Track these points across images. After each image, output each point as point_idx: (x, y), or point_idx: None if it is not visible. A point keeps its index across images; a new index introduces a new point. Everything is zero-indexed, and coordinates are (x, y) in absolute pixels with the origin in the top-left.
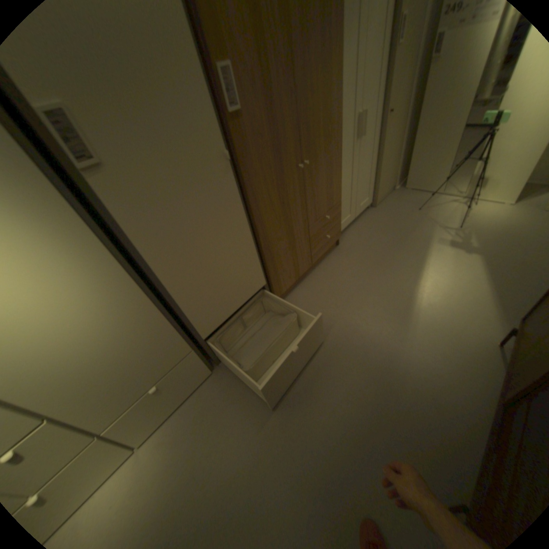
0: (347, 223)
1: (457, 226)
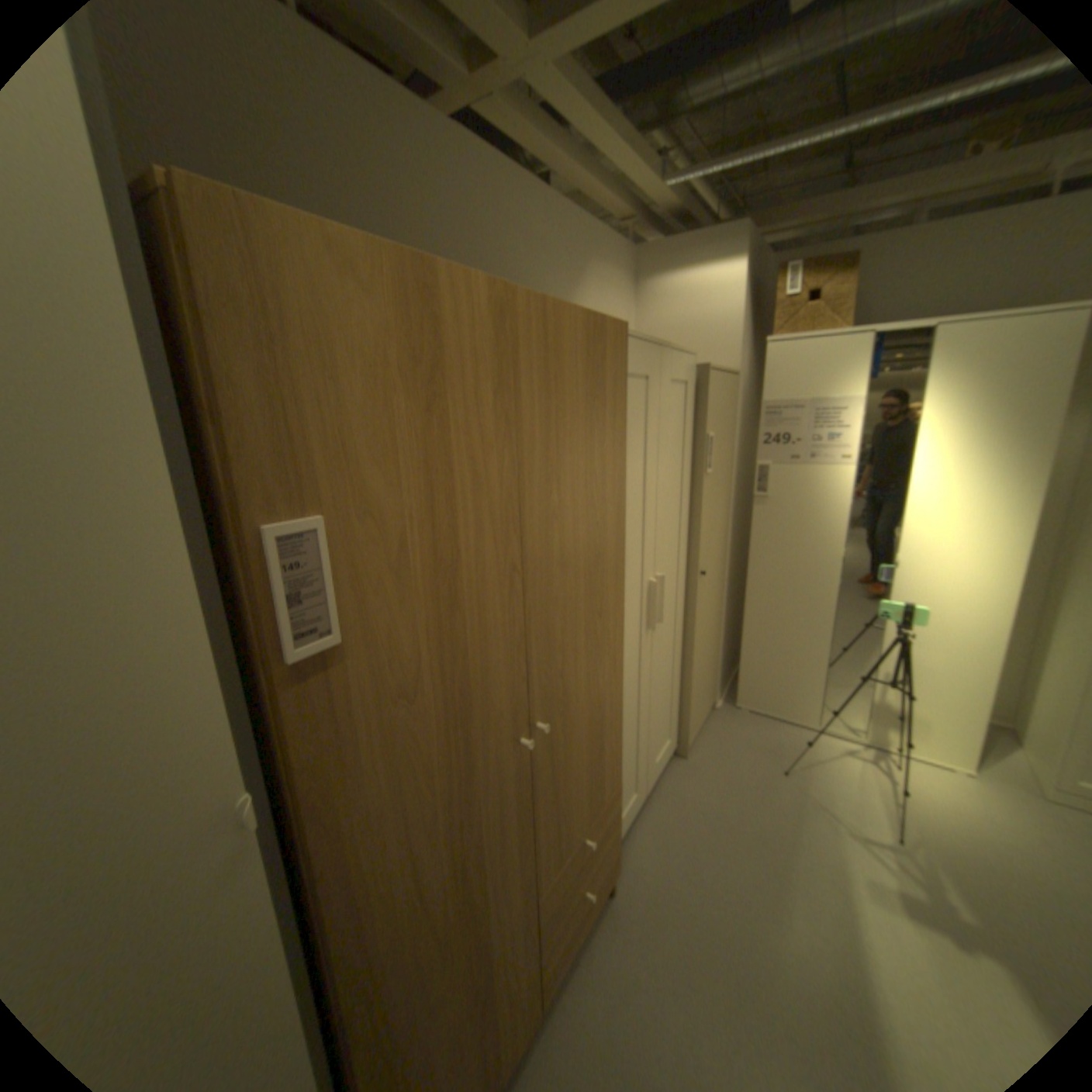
0: (630, 819)
1: (891, 839)
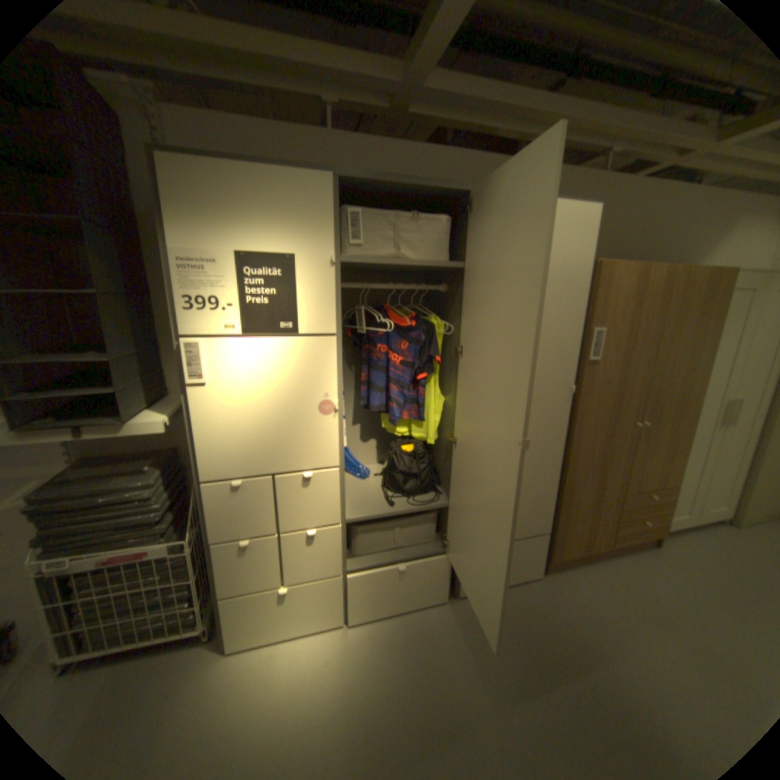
0: (683, 526)
1: None
